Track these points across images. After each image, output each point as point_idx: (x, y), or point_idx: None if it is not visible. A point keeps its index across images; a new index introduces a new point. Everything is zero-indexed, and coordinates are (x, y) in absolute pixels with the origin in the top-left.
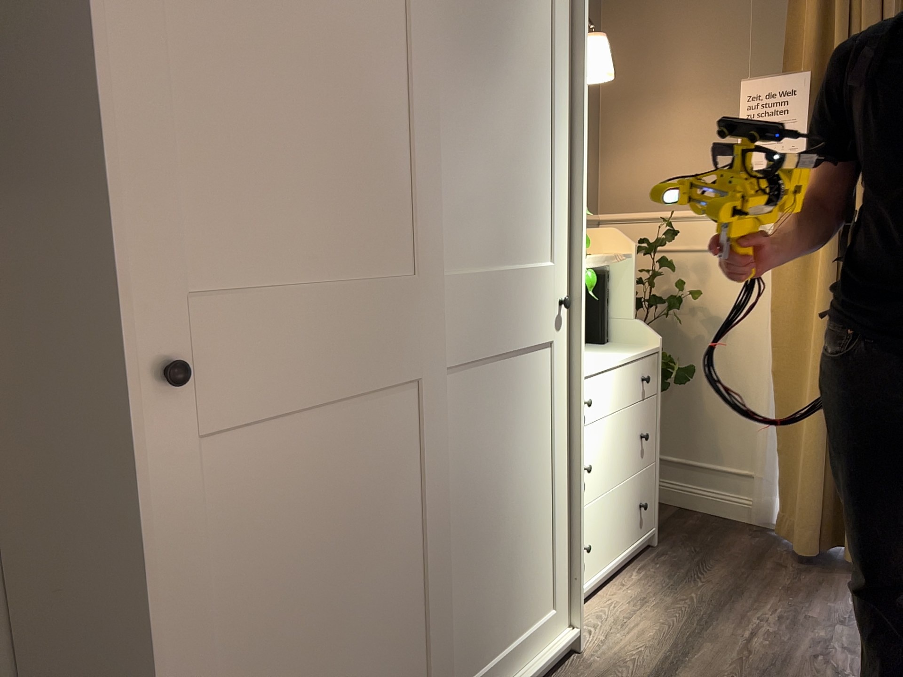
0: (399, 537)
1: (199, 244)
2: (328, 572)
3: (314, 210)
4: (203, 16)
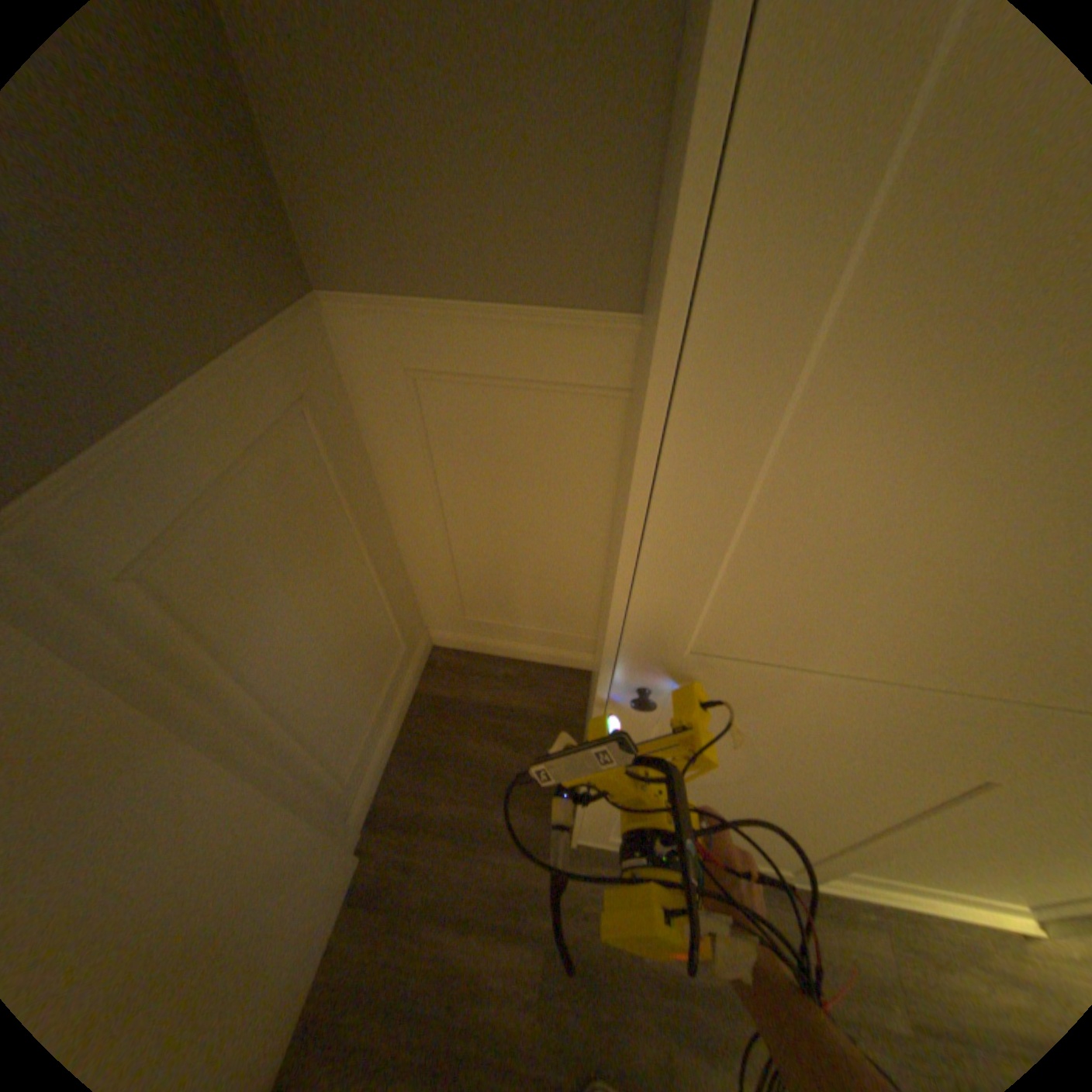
0: (845, 823)
1: (724, 621)
2: (748, 804)
3: (959, 624)
4: (915, 340)
